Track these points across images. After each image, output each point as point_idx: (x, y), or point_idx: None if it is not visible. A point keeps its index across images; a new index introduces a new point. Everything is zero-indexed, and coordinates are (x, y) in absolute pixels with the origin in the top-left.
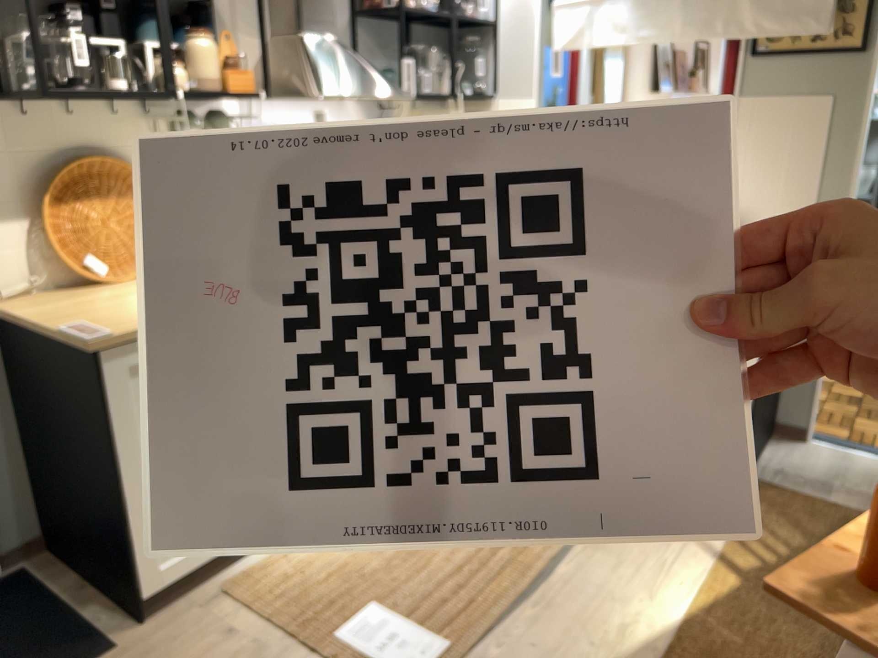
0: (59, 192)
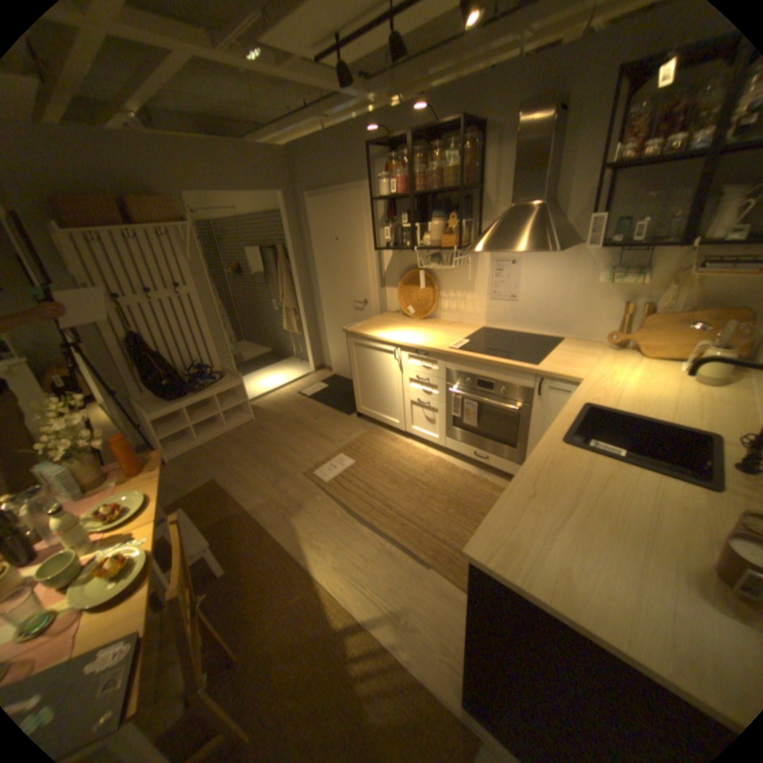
0: (407, 281)
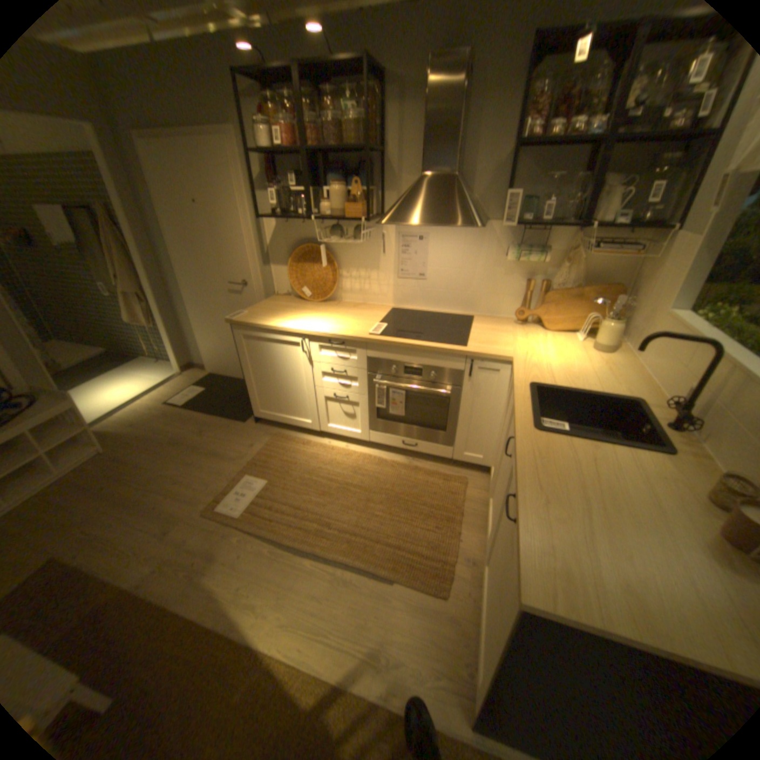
0: (299, 257)
